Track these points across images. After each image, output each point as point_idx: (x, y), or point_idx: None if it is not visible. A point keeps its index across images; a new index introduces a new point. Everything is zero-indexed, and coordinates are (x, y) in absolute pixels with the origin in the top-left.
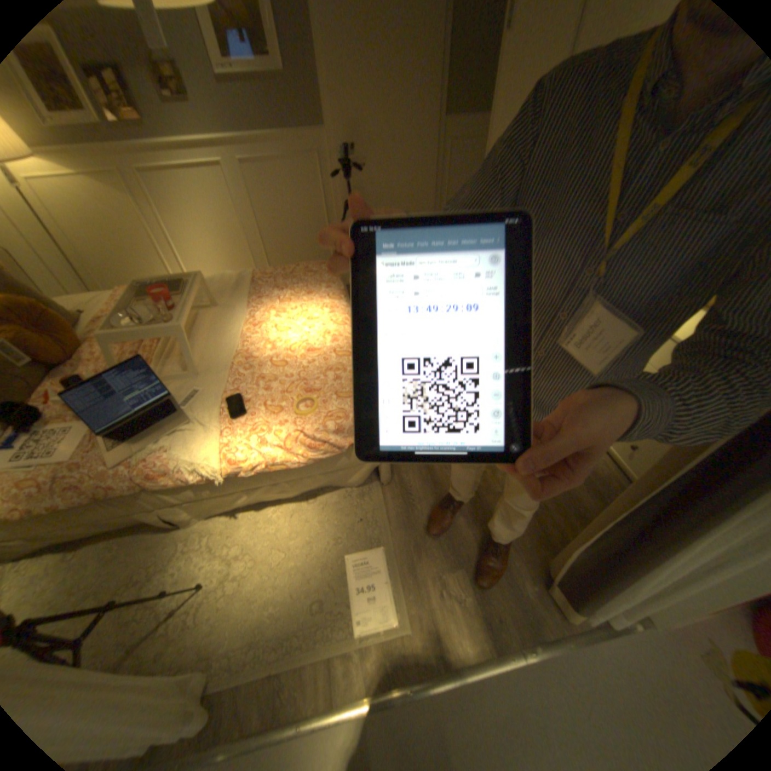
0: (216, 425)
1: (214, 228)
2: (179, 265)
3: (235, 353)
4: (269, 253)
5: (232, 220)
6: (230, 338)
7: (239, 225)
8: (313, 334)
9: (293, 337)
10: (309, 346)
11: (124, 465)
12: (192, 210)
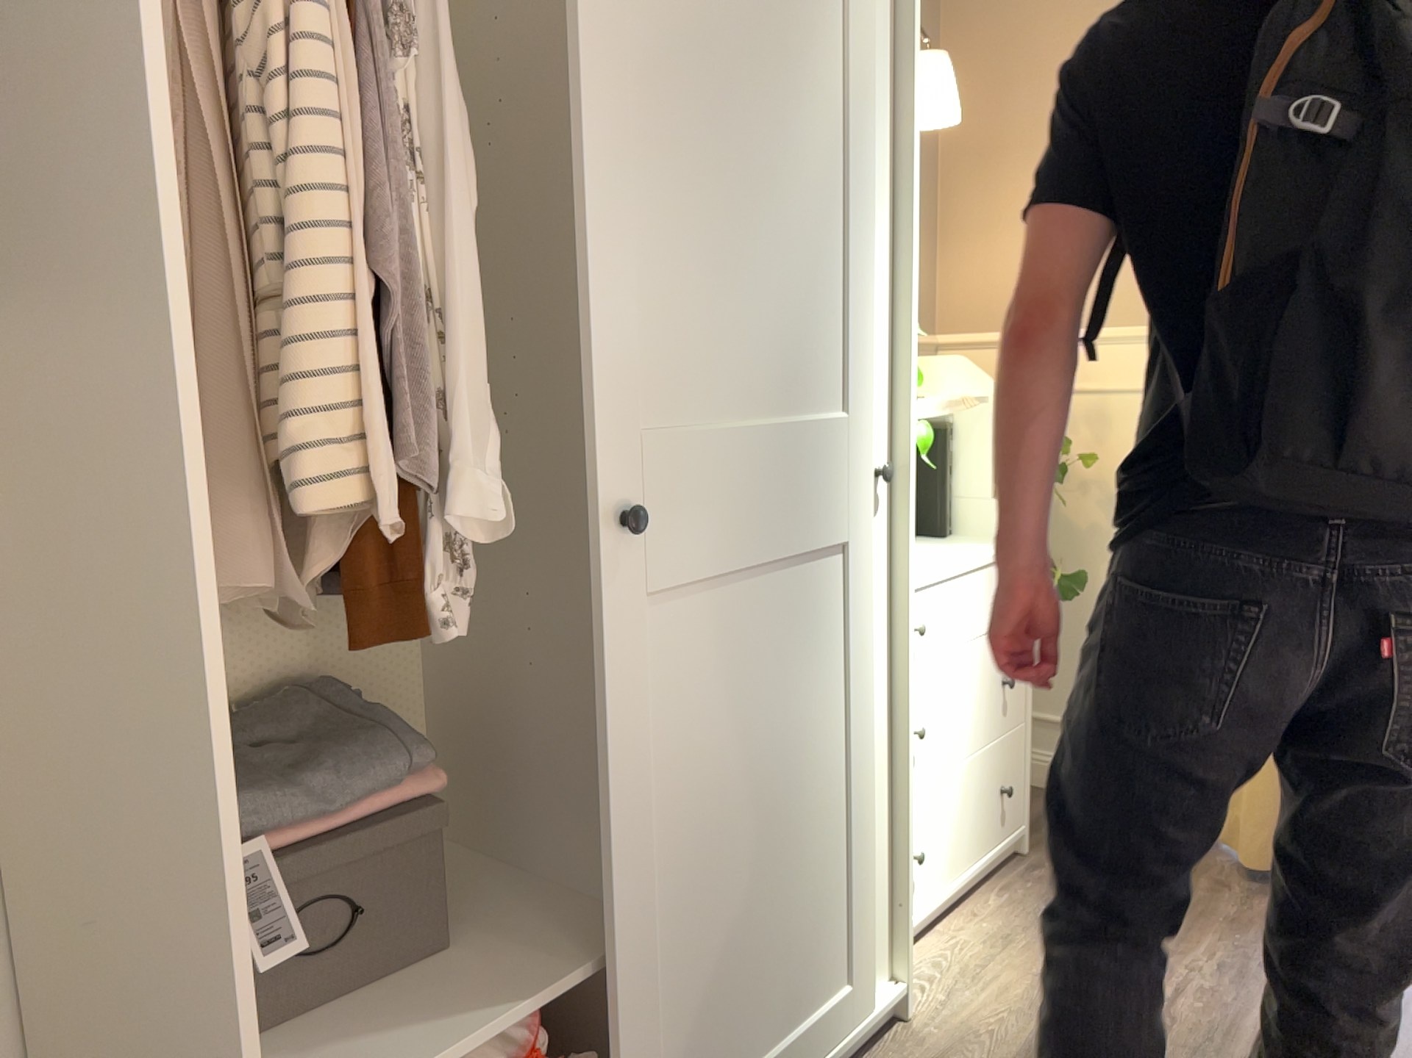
0: None
1: None
2: None
3: None
4: None
5: None
6: None
7: None
8: None
9: None
10: None
11: None
12: None
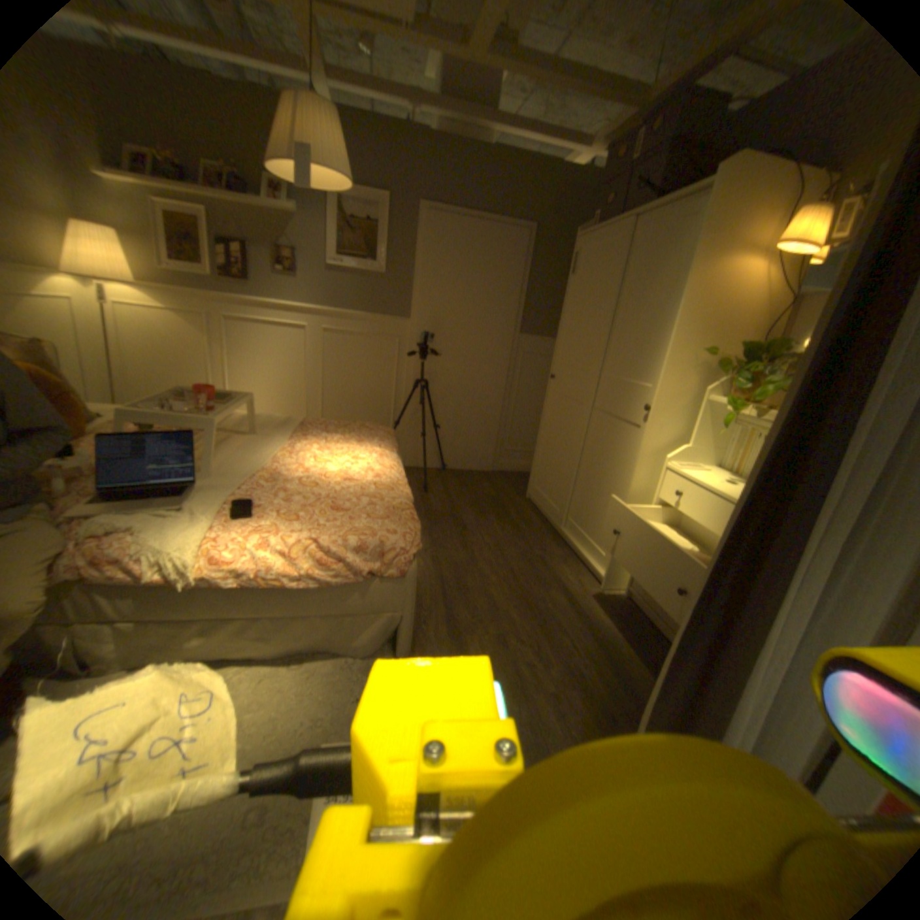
0: (212, 516)
1: (278, 381)
2: None
3: (261, 466)
4: (326, 415)
5: (299, 376)
6: (261, 455)
7: (304, 383)
8: (355, 467)
9: (332, 466)
10: (348, 474)
11: (76, 533)
12: (263, 360)
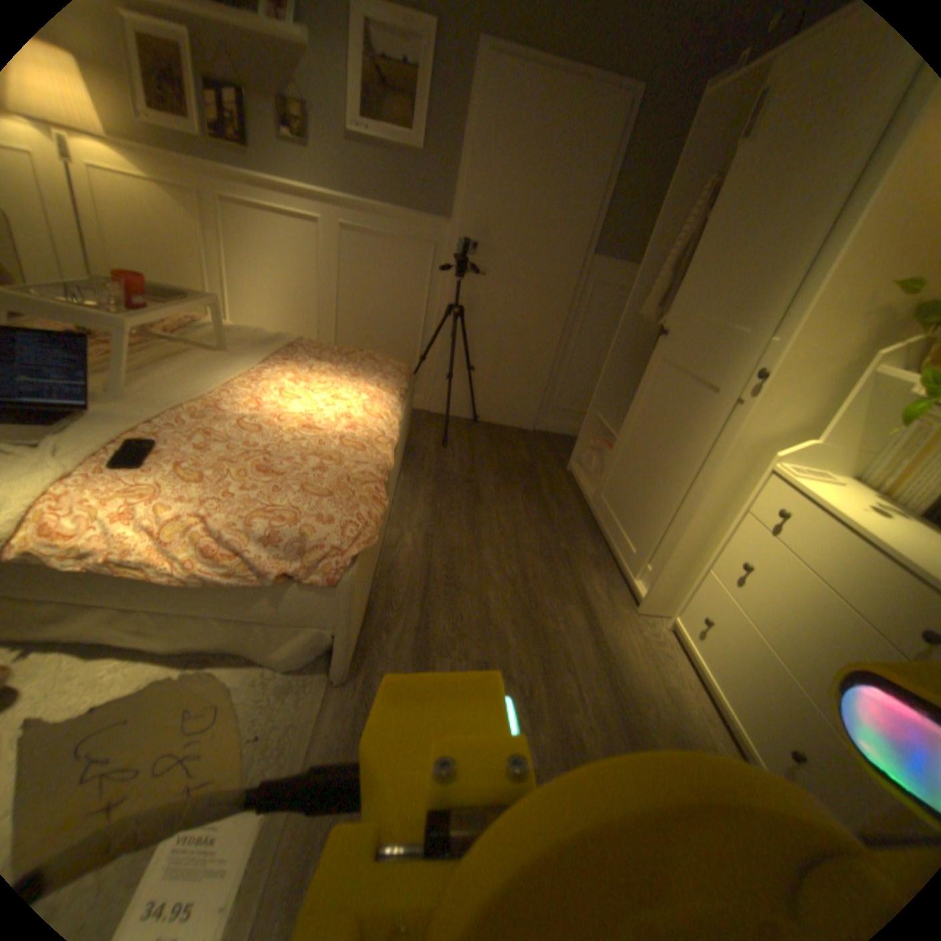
0: (70, 462)
1: (283, 289)
2: (224, 317)
3: (197, 395)
4: (339, 339)
5: (308, 286)
6: (207, 380)
7: (314, 295)
8: (325, 411)
9: (295, 406)
10: (309, 420)
11: None
12: (266, 260)
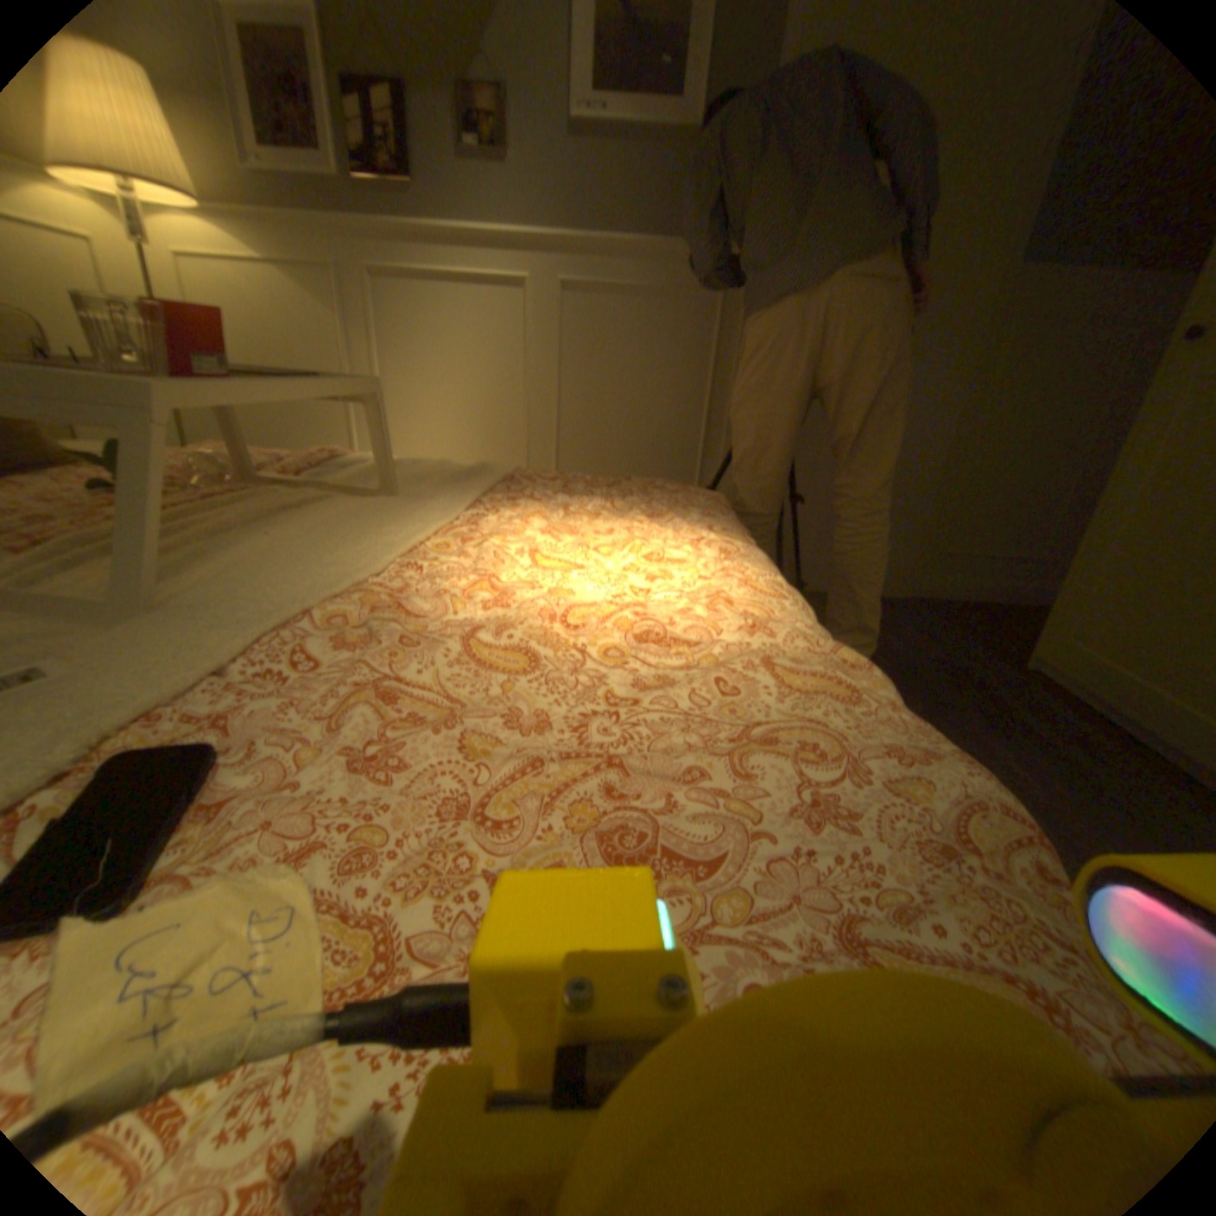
0: None
1: (471, 408)
2: None
3: (346, 588)
4: None
5: (510, 397)
6: (367, 551)
7: (520, 412)
8: (664, 596)
9: (585, 591)
10: (648, 627)
11: None
12: (442, 364)
